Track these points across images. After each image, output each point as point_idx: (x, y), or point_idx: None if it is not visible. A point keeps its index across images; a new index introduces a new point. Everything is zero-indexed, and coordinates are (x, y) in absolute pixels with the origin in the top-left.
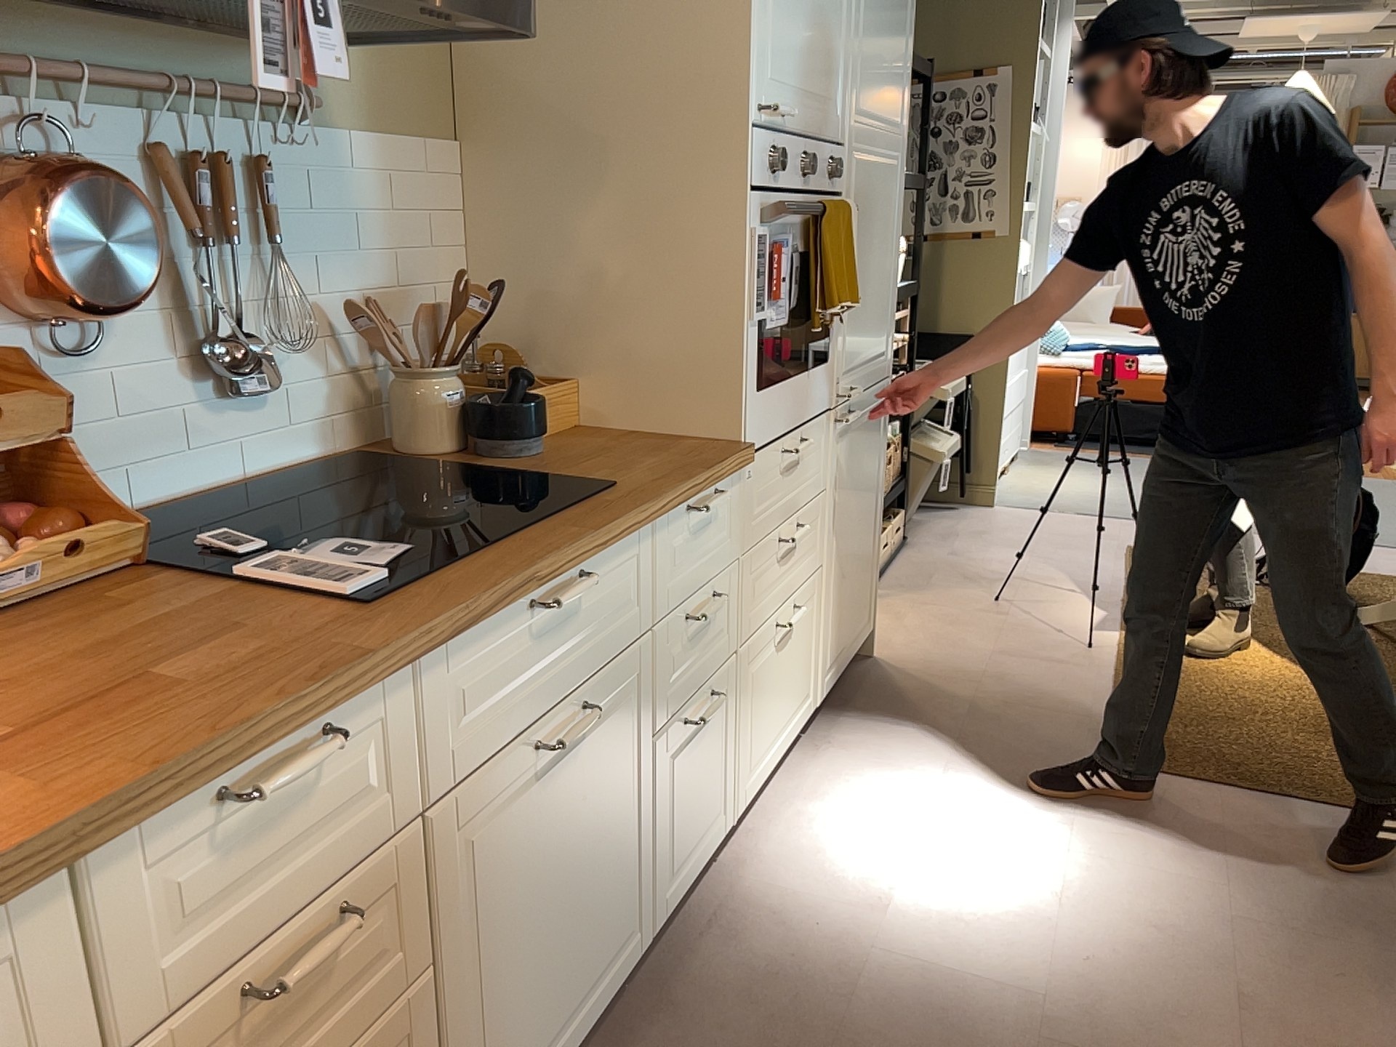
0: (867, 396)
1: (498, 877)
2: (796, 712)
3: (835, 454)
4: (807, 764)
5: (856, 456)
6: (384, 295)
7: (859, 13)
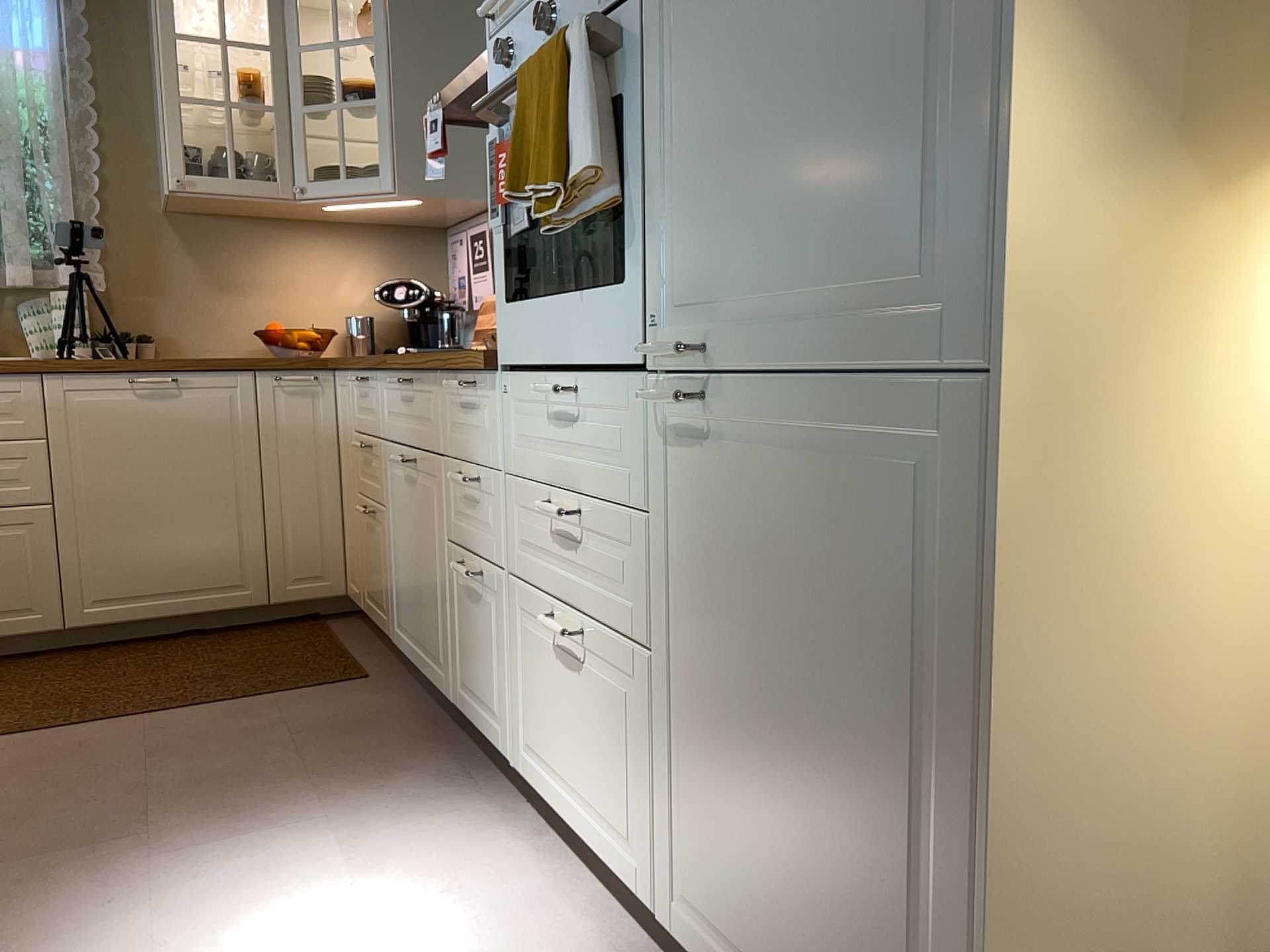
0: (806, 395)
1: (396, 504)
2: (604, 823)
3: (666, 464)
4: (613, 948)
5: (758, 525)
6: None
7: None
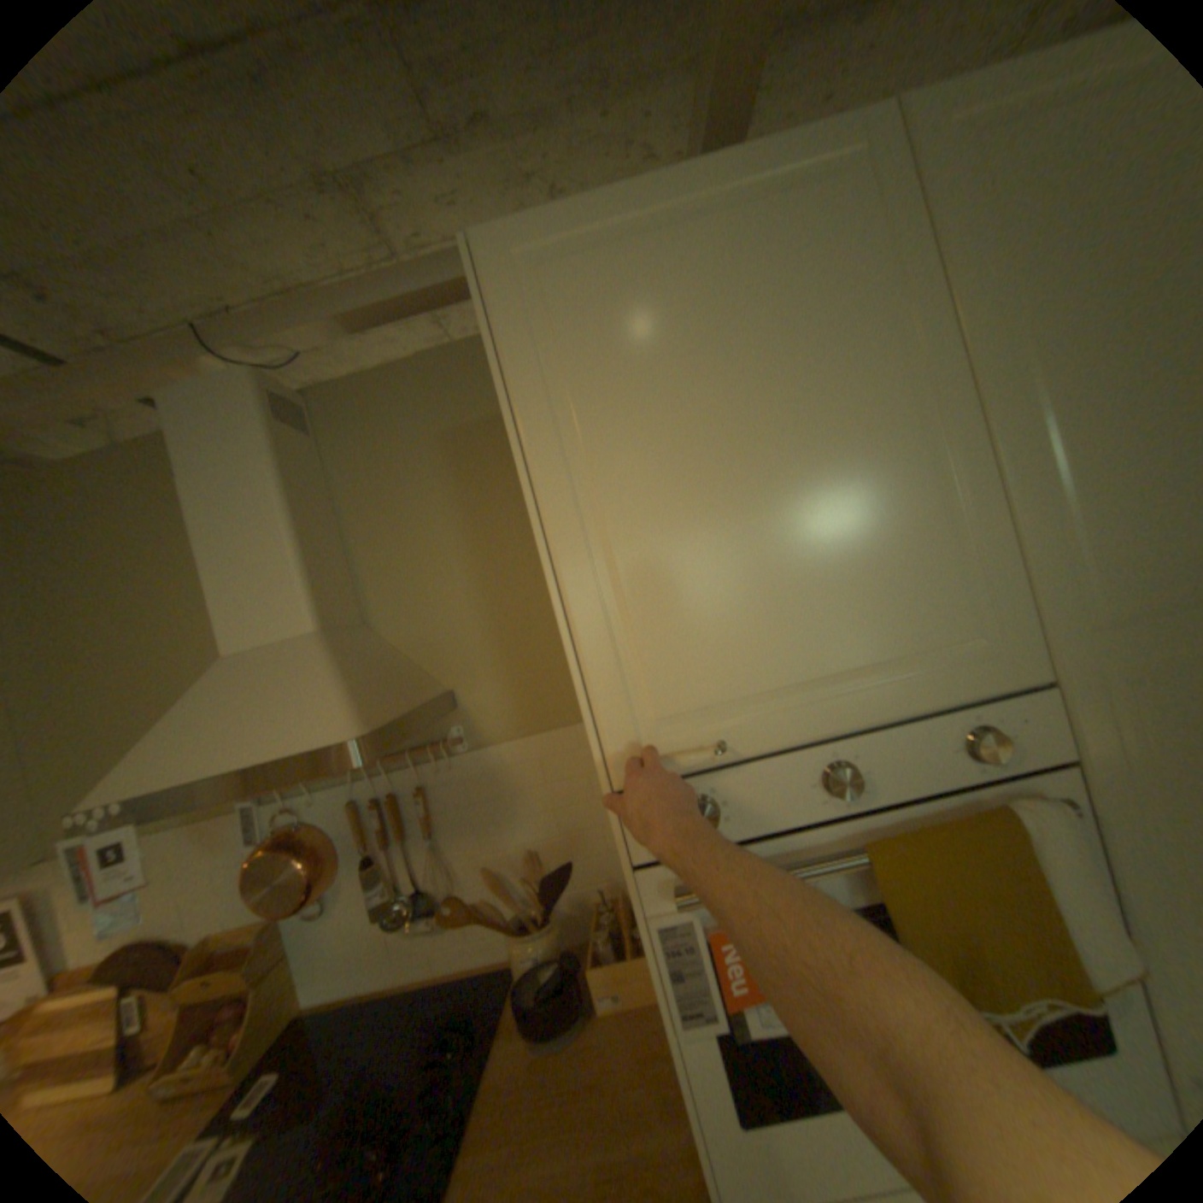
0: None
1: None
2: None
3: None
4: None
5: None
6: (544, 845)
7: (1024, 466)
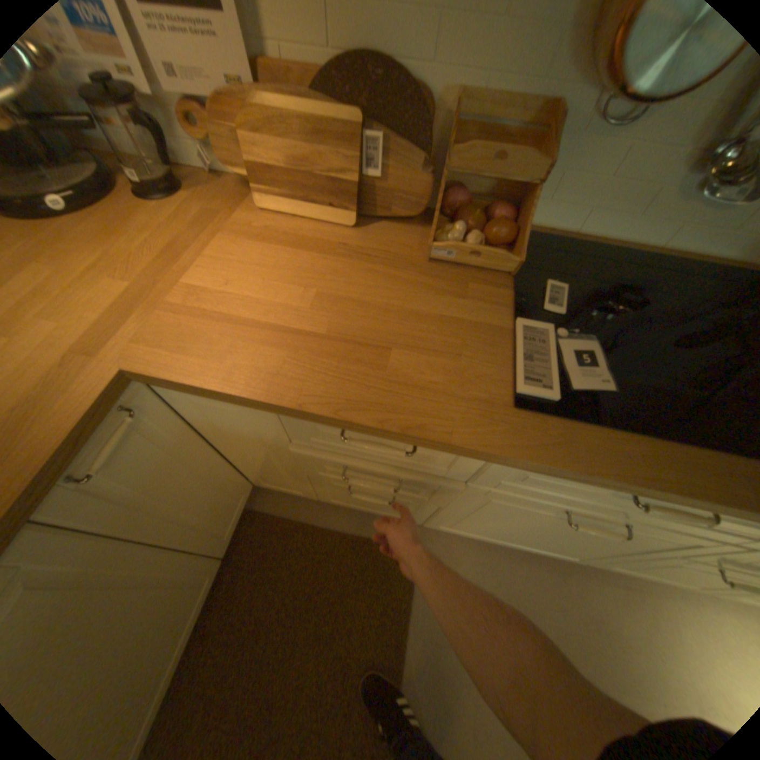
0: None
1: (506, 513)
2: None
3: None
4: None
5: None
6: None
7: None
